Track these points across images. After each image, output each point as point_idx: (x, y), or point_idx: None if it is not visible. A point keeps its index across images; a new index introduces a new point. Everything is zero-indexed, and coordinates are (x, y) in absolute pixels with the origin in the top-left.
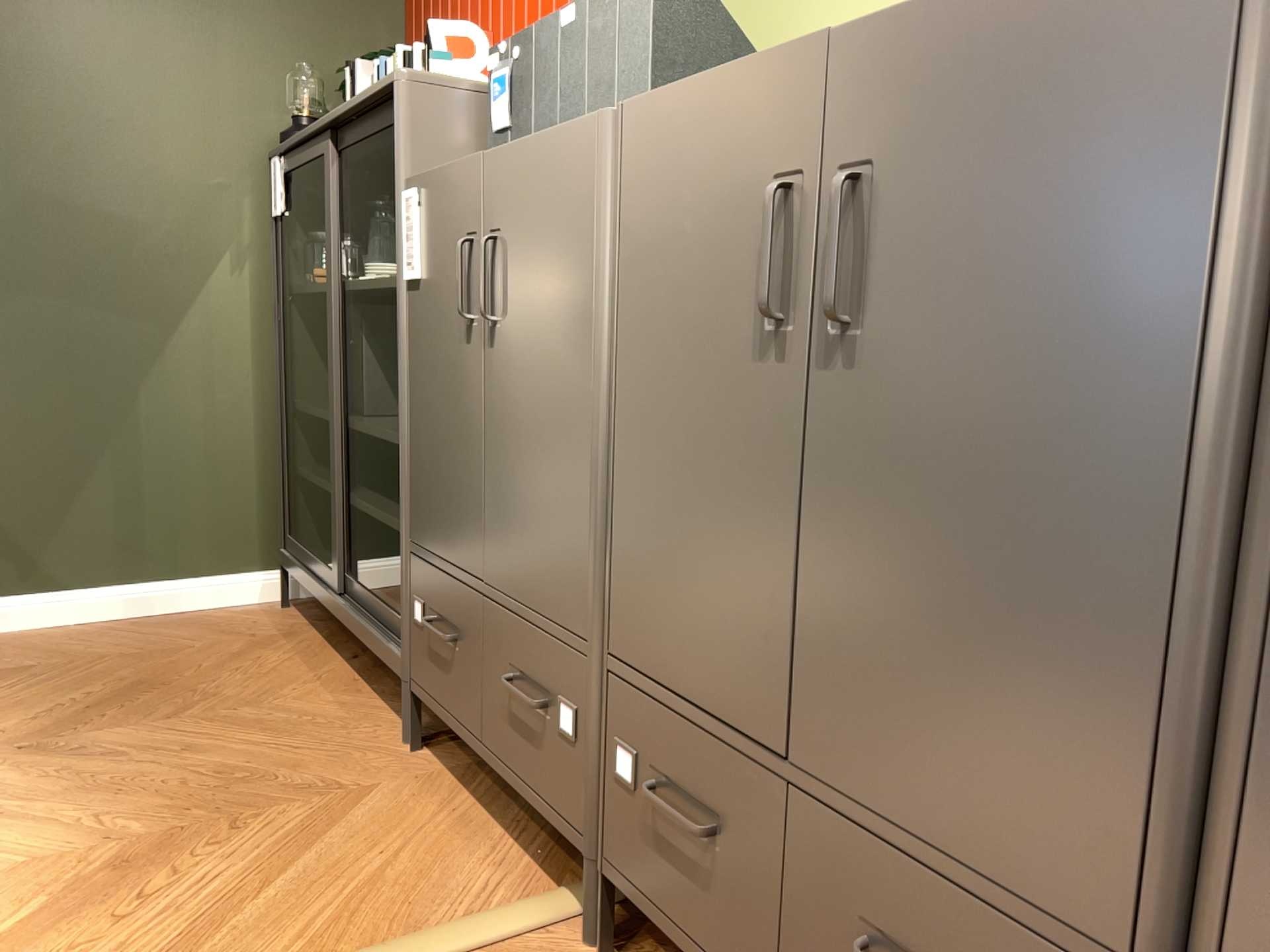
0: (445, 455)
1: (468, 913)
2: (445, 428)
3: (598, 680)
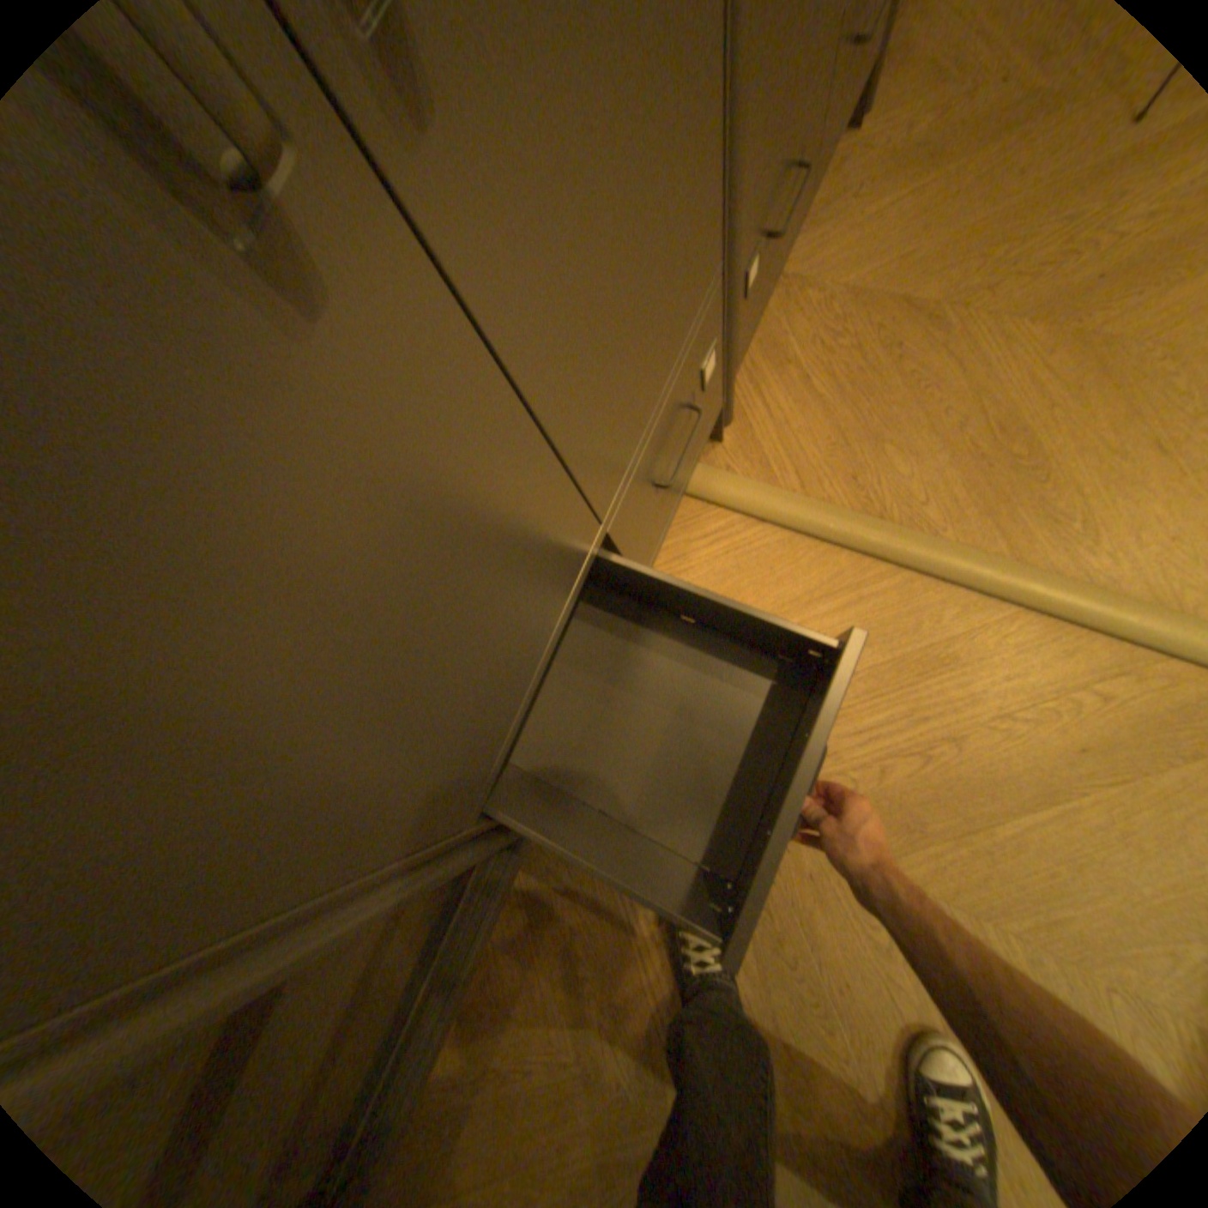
0: (454, 628)
1: (747, 527)
2: (417, 616)
3: (728, 268)
